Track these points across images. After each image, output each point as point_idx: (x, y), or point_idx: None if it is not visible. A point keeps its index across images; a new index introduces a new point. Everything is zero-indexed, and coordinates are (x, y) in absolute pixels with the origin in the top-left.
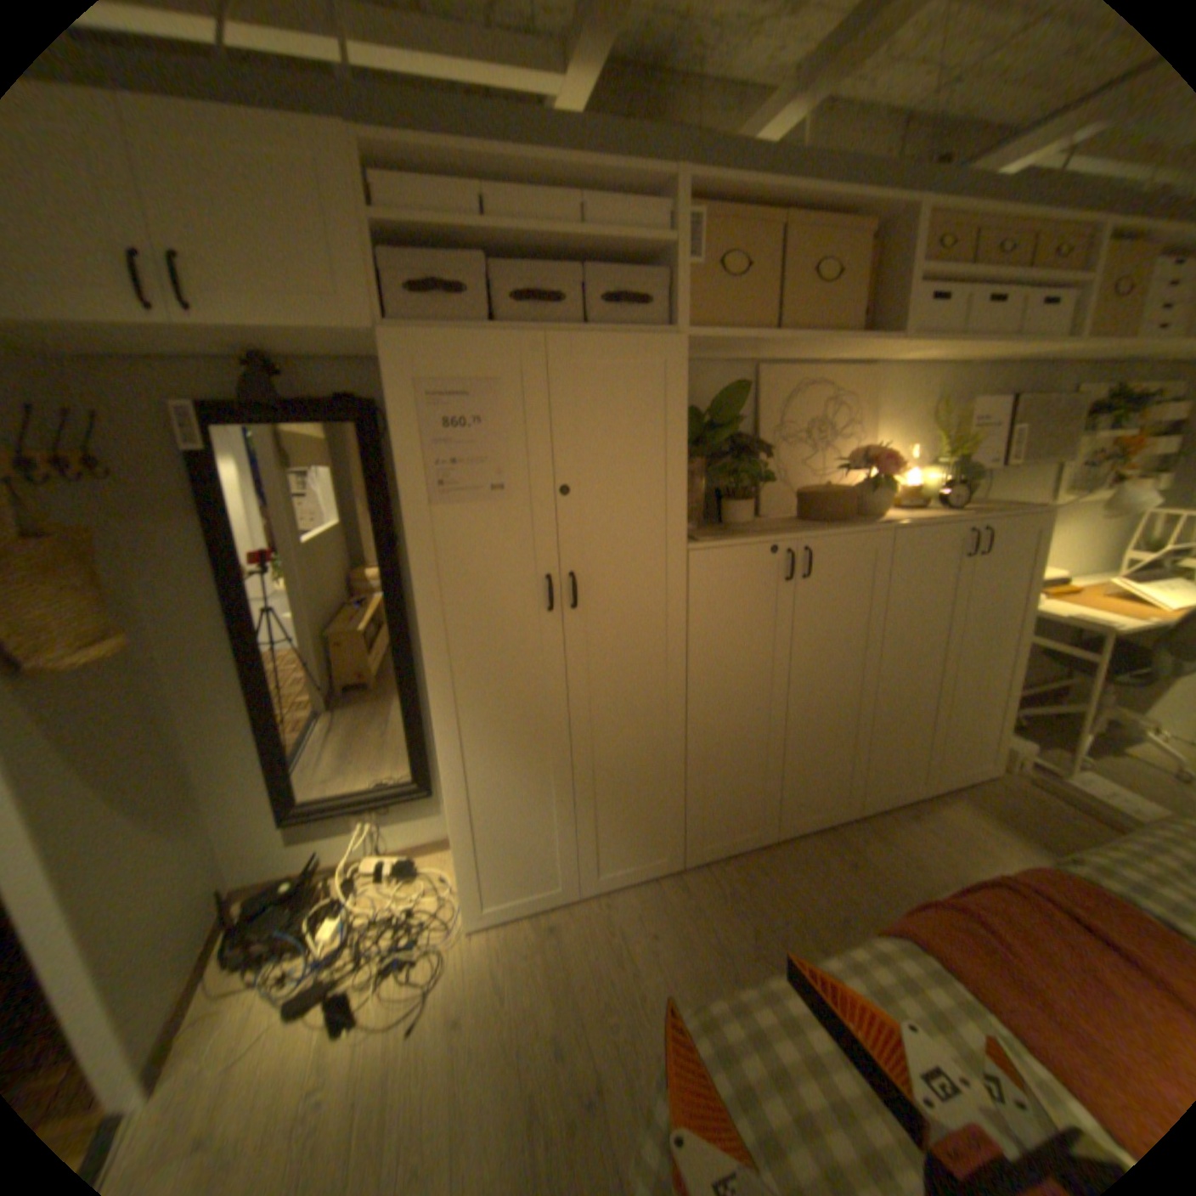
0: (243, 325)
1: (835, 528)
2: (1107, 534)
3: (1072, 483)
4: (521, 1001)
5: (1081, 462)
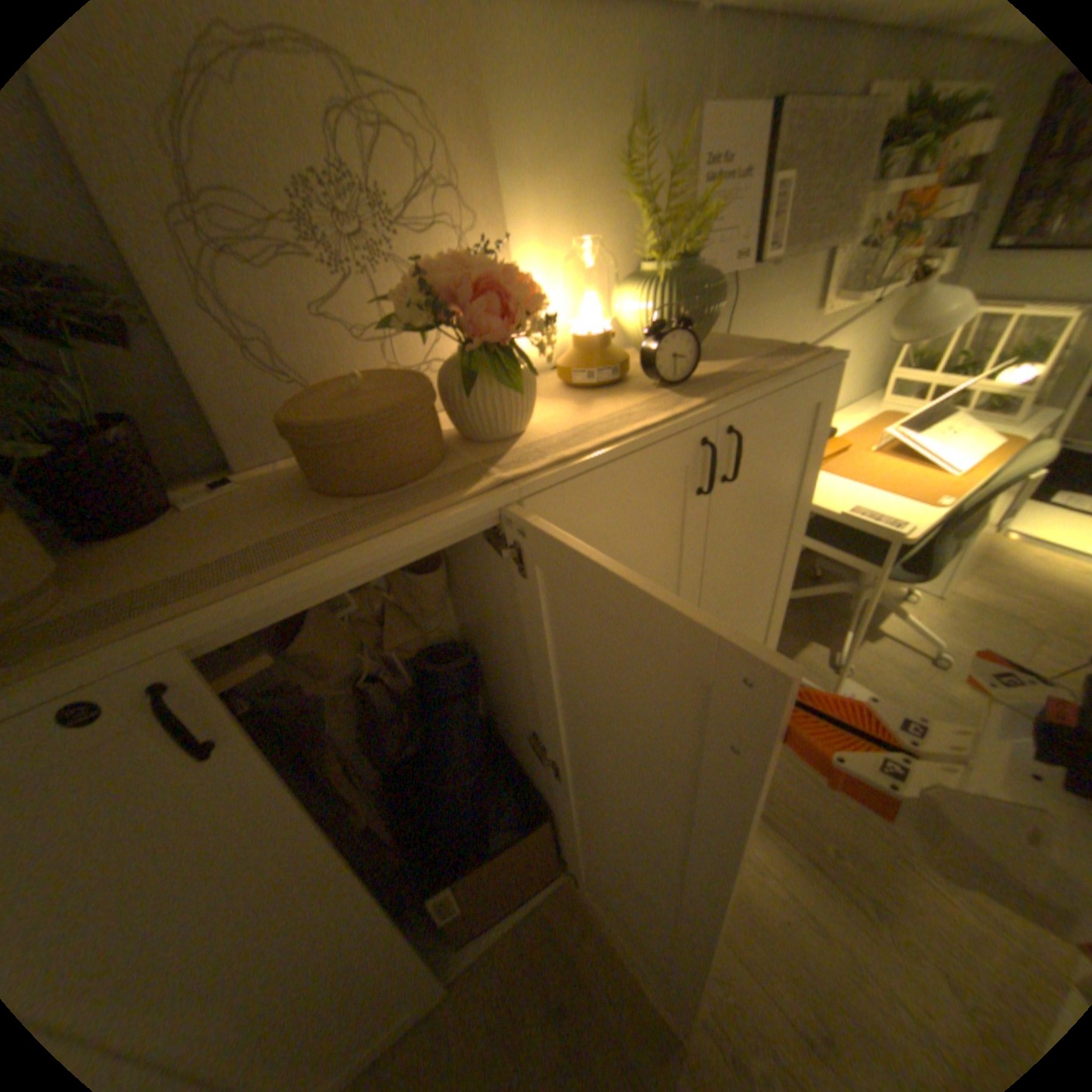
0: None
1: (335, 540)
2: (875, 343)
3: (846, 275)
4: None
5: (860, 237)
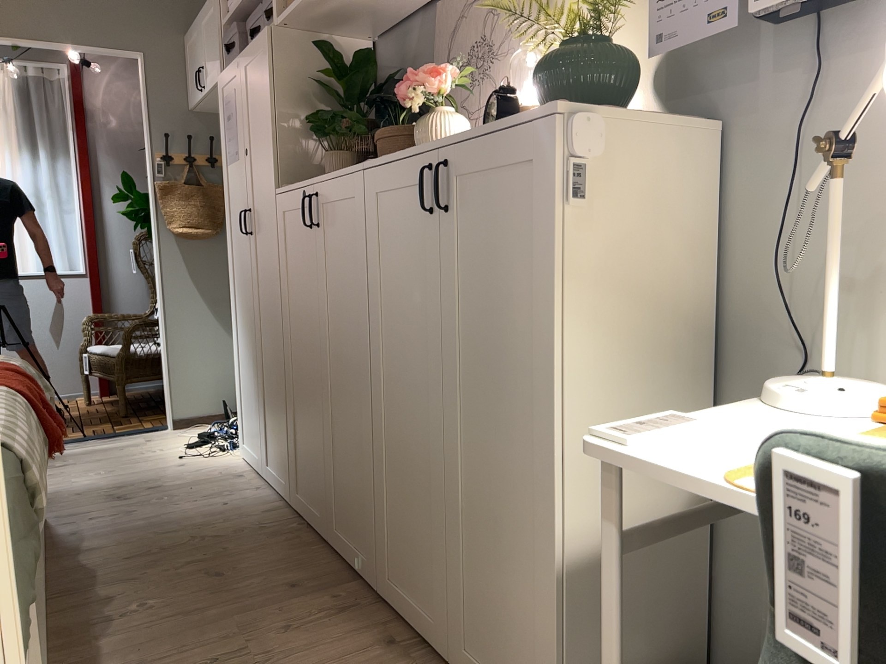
0: (208, 88)
1: (341, 171)
2: None
3: None
4: (189, 476)
5: None
